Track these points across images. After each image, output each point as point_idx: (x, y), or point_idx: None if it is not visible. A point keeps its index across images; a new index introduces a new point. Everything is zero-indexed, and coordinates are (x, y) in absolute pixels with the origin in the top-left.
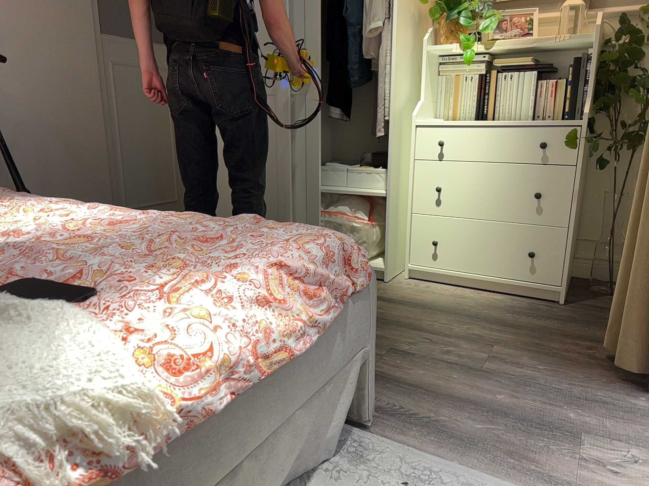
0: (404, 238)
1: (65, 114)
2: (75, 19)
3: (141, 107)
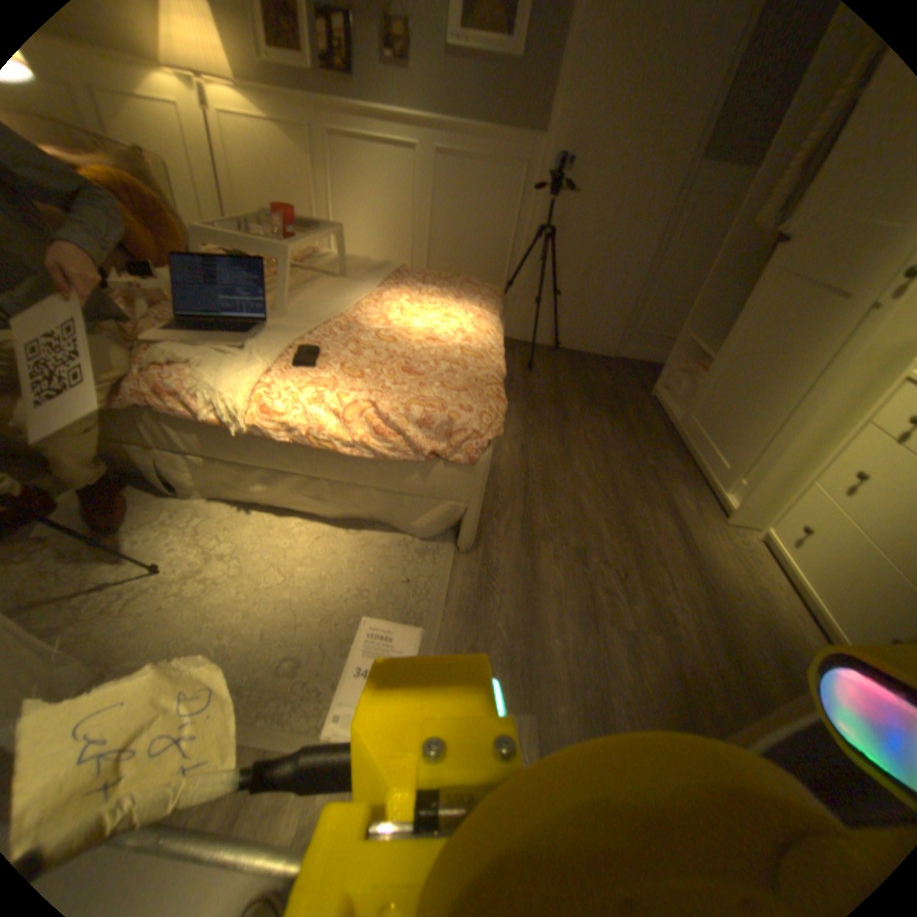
0: (805, 503)
1: (621, 236)
2: (676, 142)
3: (706, 241)
